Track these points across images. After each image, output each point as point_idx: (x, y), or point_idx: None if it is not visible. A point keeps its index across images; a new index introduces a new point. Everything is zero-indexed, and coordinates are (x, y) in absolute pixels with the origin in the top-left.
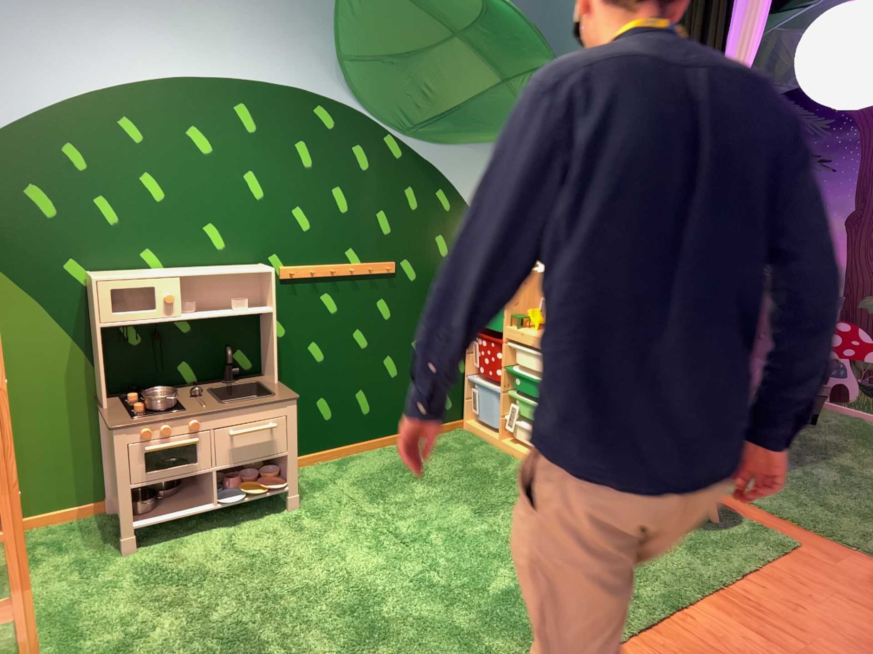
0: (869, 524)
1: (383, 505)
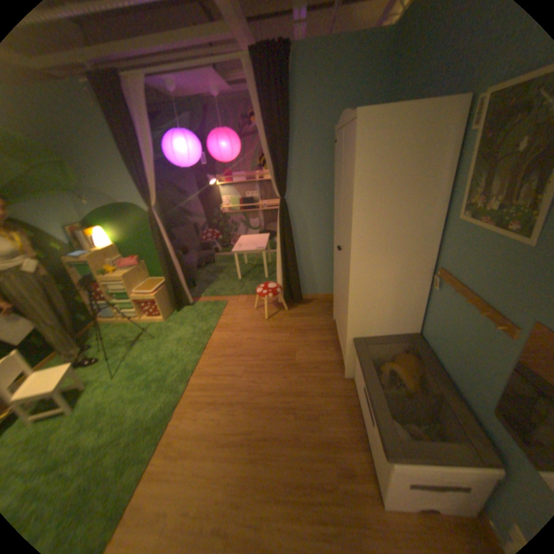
0: (240, 287)
1: (82, 375)
